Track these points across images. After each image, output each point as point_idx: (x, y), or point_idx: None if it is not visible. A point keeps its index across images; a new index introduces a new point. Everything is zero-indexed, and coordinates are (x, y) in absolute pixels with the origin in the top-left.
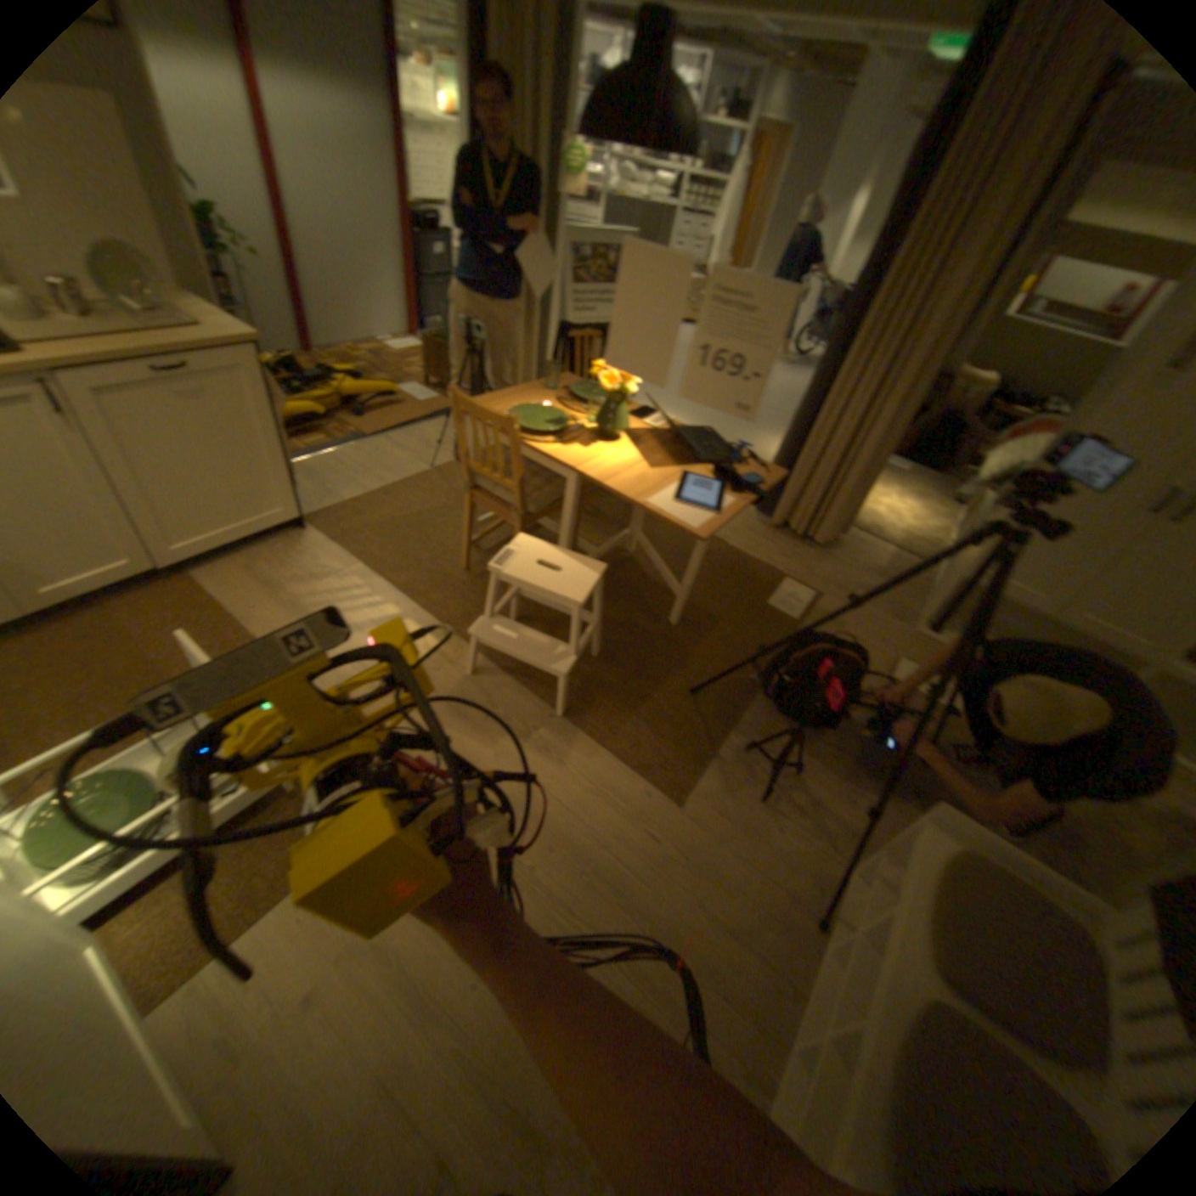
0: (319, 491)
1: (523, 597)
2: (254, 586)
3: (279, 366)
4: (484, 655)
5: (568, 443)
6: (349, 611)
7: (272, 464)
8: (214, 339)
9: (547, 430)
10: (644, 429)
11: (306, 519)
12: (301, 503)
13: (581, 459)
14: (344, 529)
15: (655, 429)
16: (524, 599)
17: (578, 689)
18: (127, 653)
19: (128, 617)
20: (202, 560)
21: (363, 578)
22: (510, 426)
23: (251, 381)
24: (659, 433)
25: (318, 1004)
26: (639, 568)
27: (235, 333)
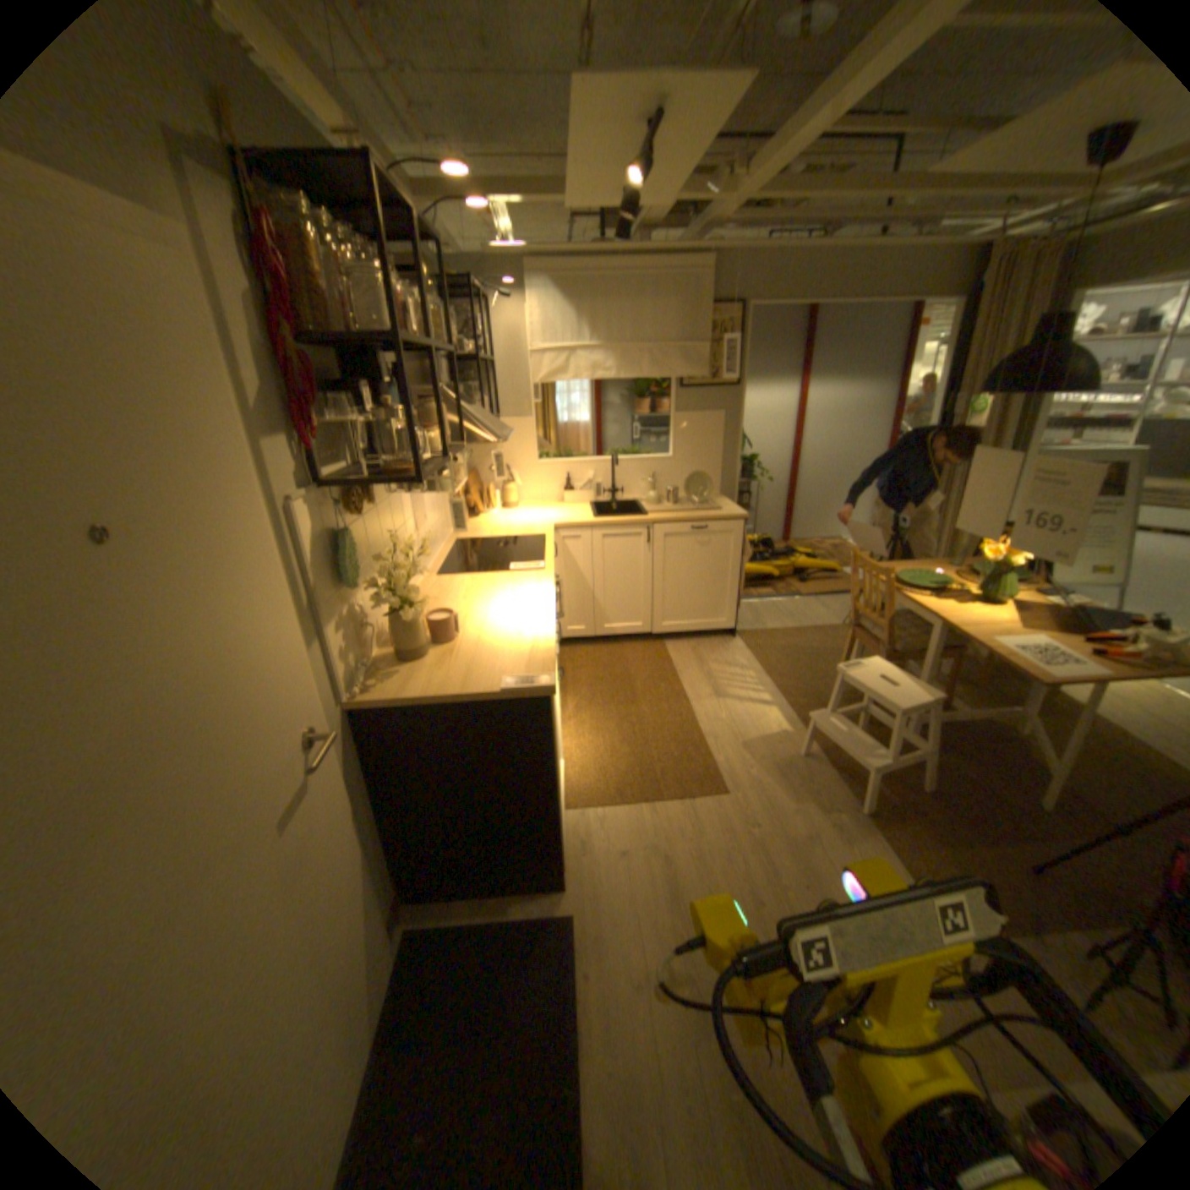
0: (753, 619)
1: (874, 720)
2: (692, 657)
3: (762, 547)
4: (822, 748)
5: (944, 598)
6: (739, 688)
7: (730, 592)
8: (726, 519)
9: (928, 587)
10: (1043, 603)
11: (737, 632)
12: (739, 623)
13: (950, 609)
14: (759, 643)
15: (1058, 604)
16: (875, 723)
17: (896, 805)
18: (622, 666)
19: (629, 652)
20: (672, 637)
21: (757, 673)
22: (895, 579)
23: (736, 541)
24: (1060, 607)
25: (629, 858)
26: (1028, 749)
27: (736, 514)
